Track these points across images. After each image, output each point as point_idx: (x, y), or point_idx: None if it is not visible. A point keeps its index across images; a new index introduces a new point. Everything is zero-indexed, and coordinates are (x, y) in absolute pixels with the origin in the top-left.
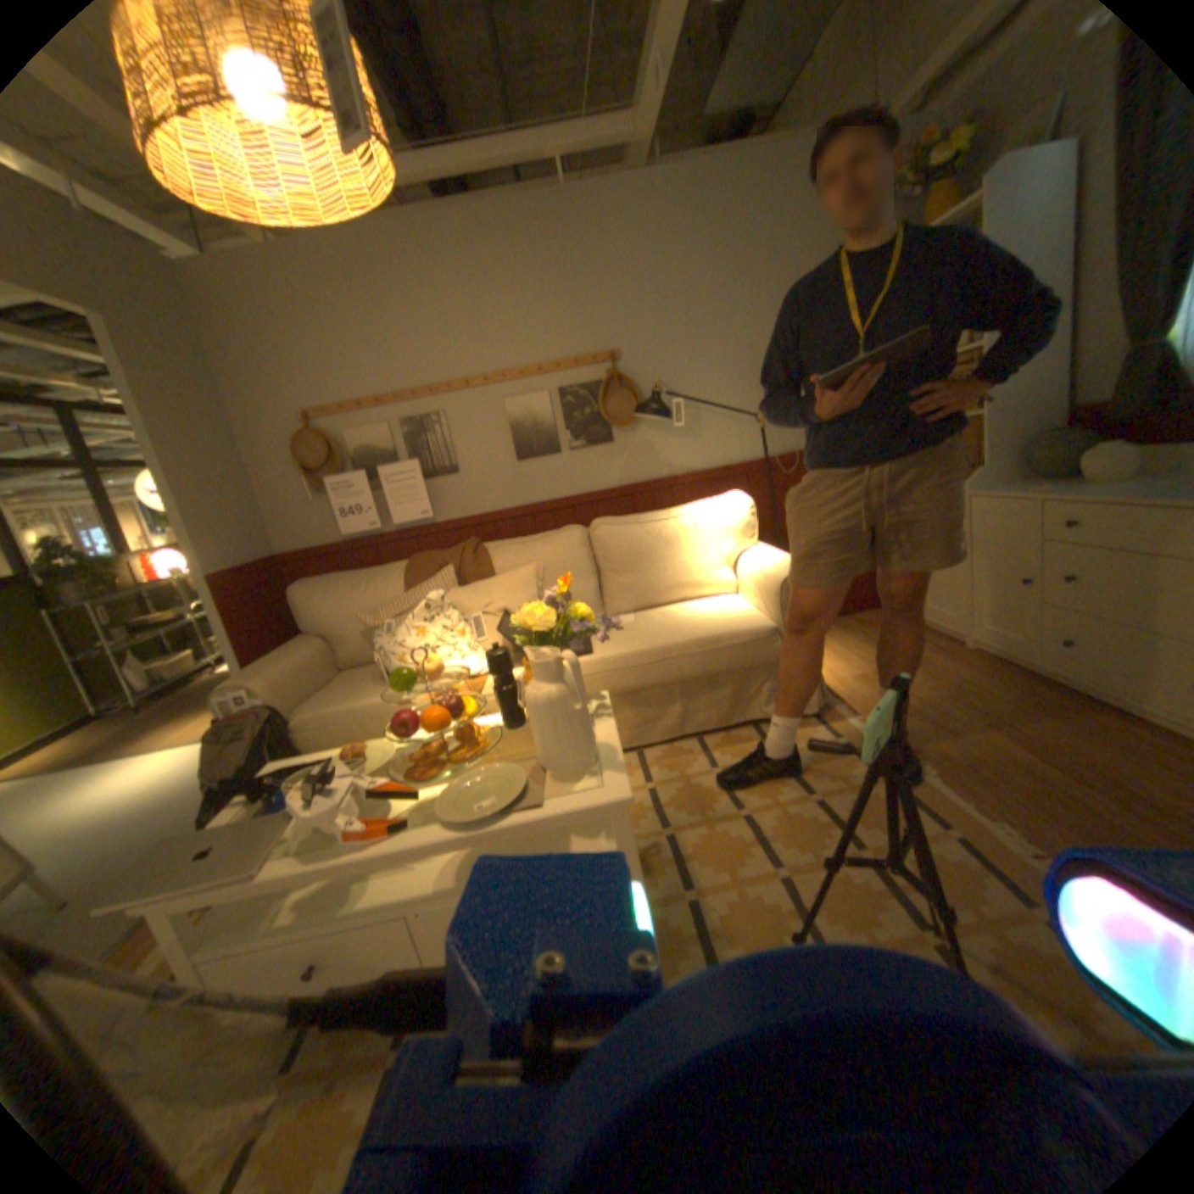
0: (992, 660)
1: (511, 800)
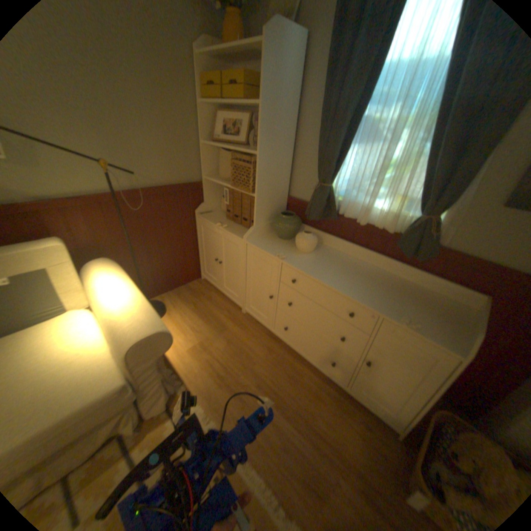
0: (253, 322)
1: None
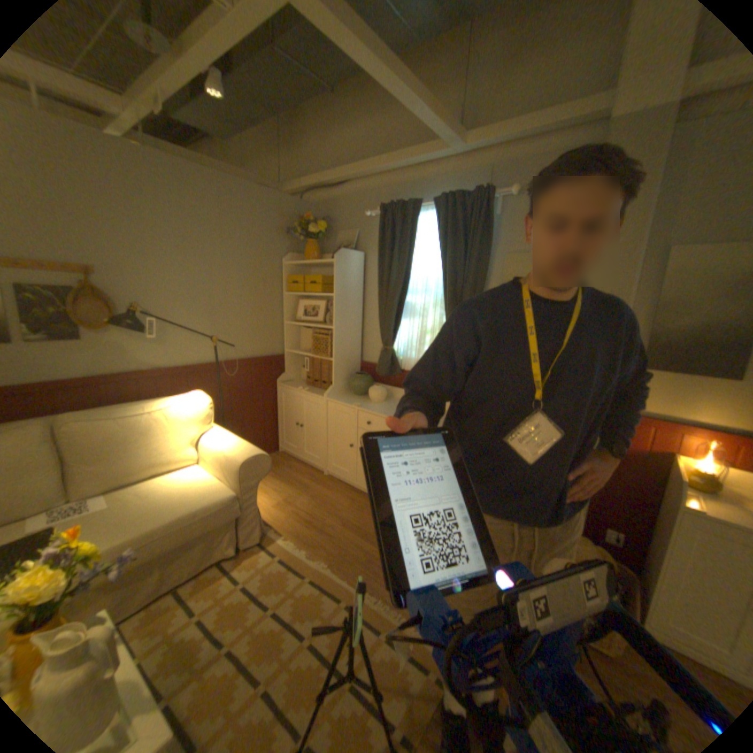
0: (335, 482)
1: None
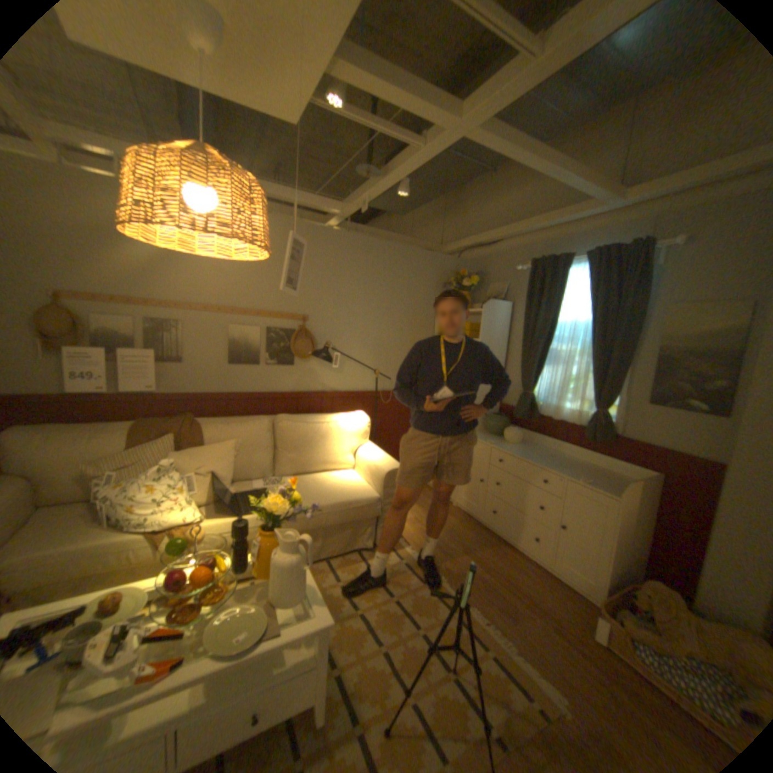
0: (463, 515)
1: (260, 635)
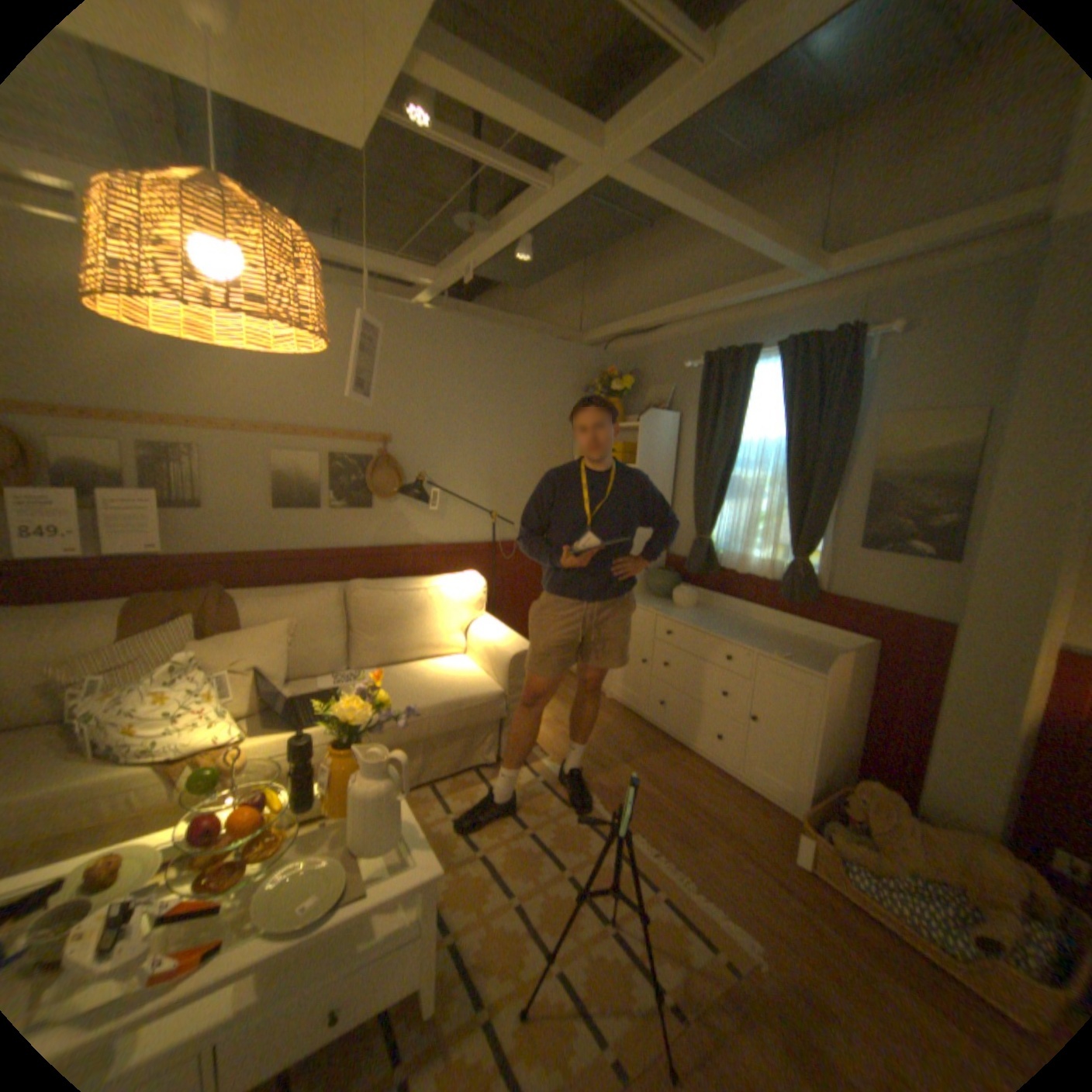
0: (620, 709)
1: (336, 898)
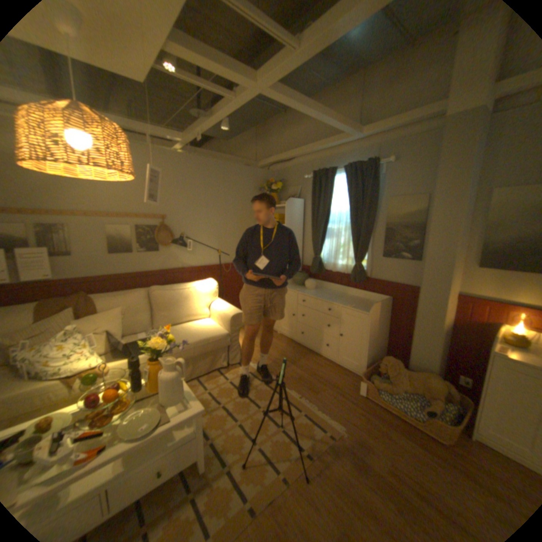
0: (284, 338)
1: (156, 424)
